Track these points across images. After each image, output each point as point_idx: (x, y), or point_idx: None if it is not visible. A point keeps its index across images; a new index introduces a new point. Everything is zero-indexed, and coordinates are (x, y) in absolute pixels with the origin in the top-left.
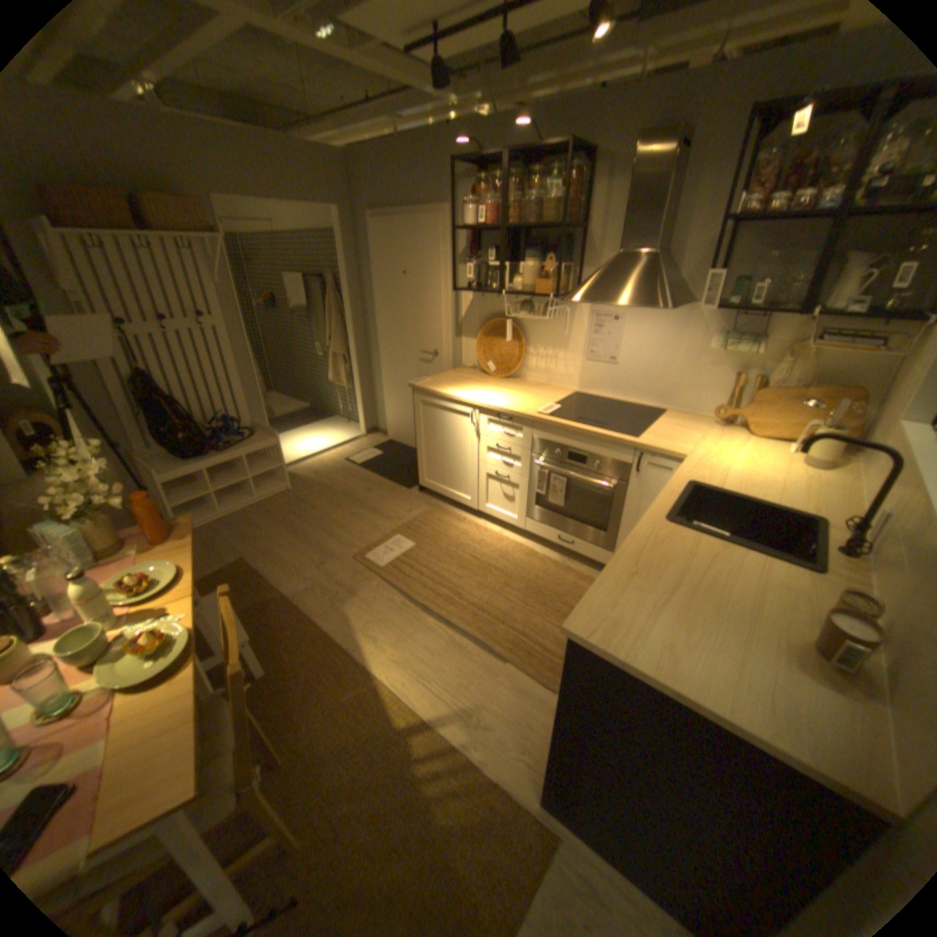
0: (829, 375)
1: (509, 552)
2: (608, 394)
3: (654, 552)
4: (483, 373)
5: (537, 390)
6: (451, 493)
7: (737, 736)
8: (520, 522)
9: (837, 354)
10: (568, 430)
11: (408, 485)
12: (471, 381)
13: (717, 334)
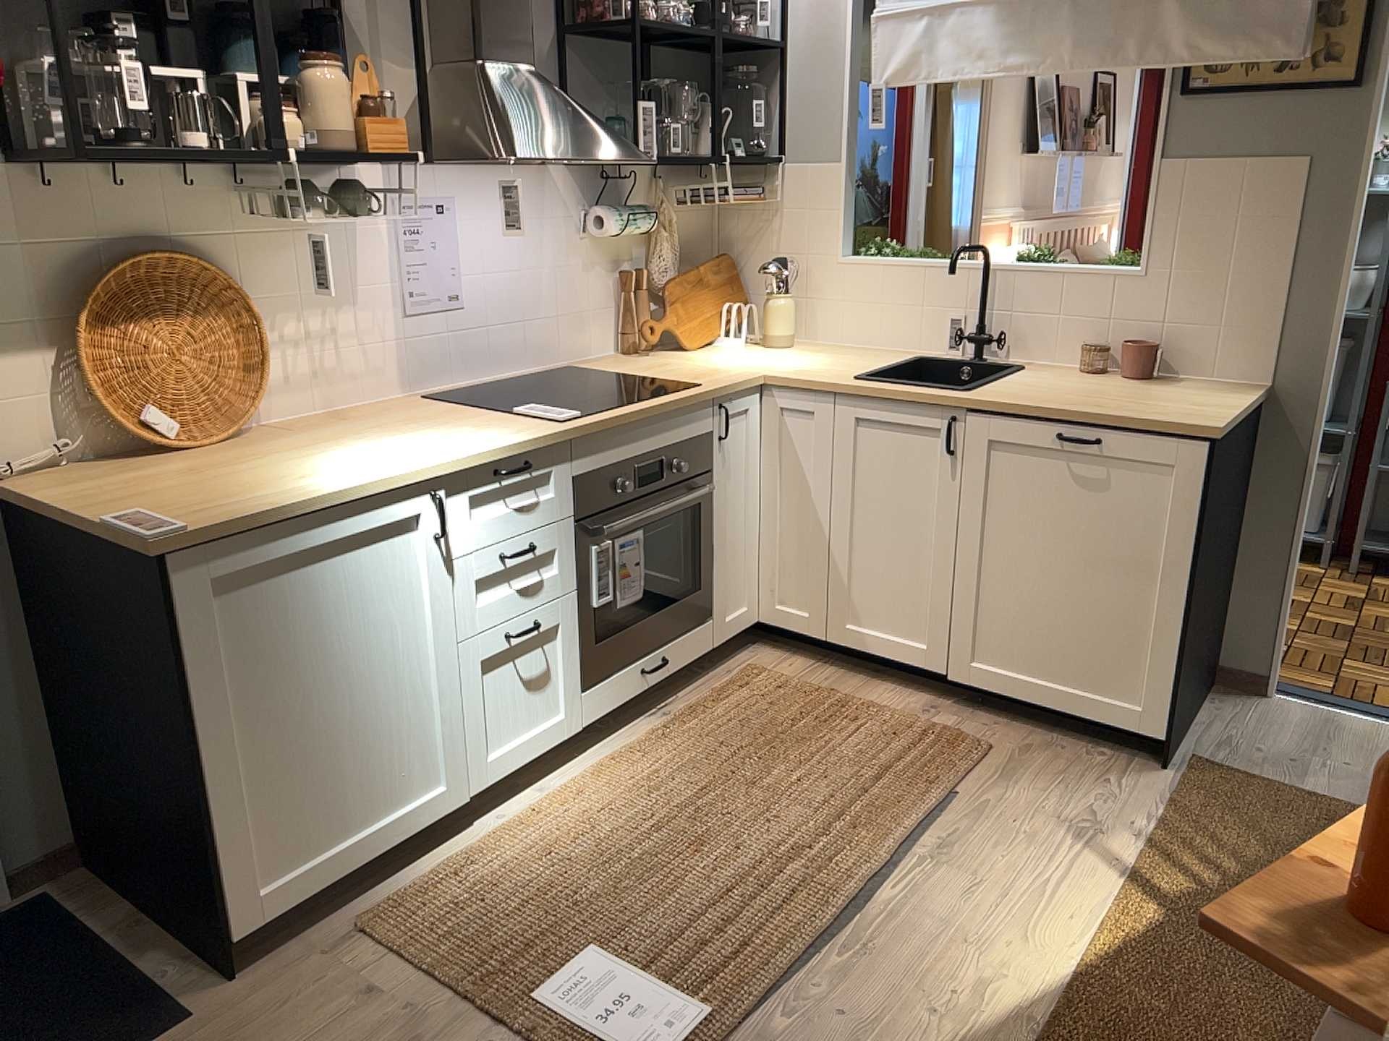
0: (681, 251)
1: (639, 776)
2: (464, 379)
3: (1042, 399)
4: (129, 459)
5: (374, 419)
6: (383, 835)
7: (1251, 409)
8: (575, 719)
9: (680, 221)
10: (635, 421)
11: (153, 1022)
12: (219, 469)
13: (598, 213)
